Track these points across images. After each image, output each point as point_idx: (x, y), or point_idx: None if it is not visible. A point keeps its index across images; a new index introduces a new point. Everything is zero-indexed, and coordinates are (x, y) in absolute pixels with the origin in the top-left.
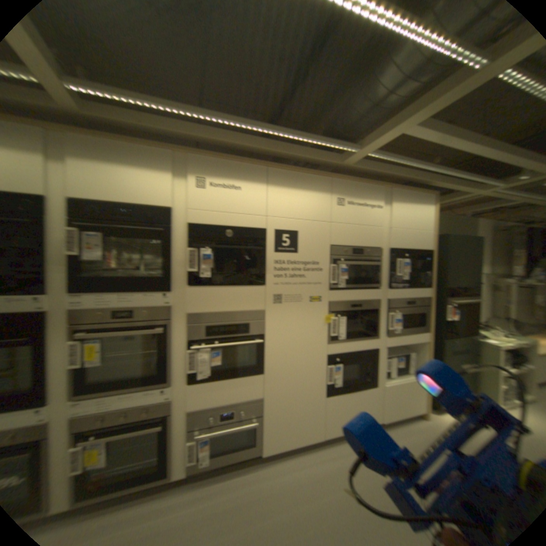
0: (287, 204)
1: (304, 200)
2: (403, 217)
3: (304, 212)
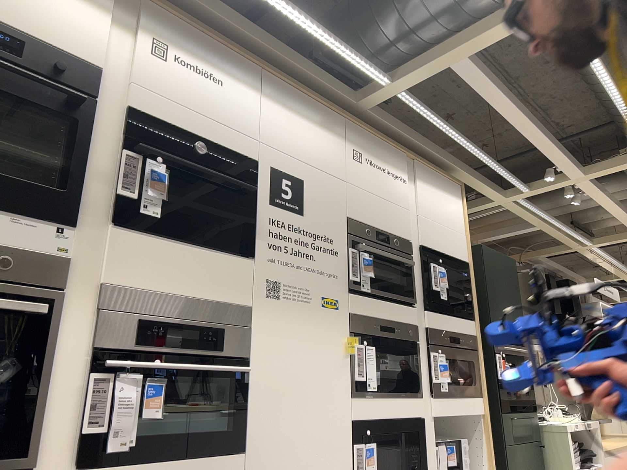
0: (288, 137)
1: (310, 140)
2: (423, 204)
3: (310, 156)
